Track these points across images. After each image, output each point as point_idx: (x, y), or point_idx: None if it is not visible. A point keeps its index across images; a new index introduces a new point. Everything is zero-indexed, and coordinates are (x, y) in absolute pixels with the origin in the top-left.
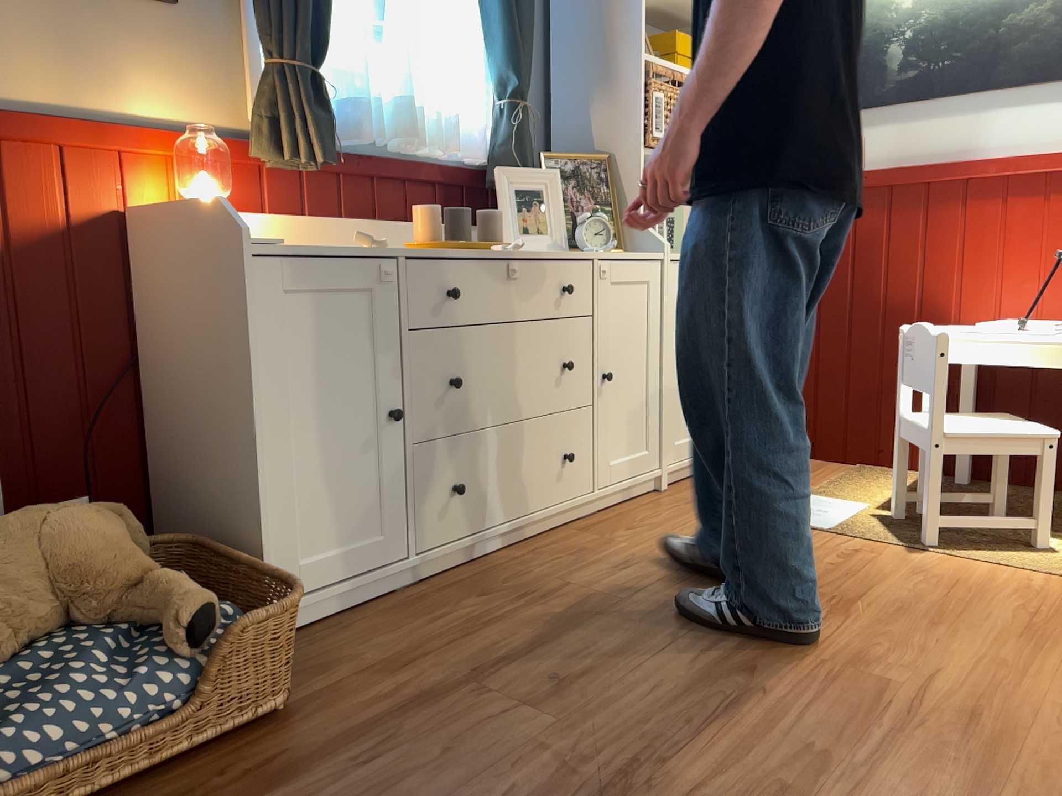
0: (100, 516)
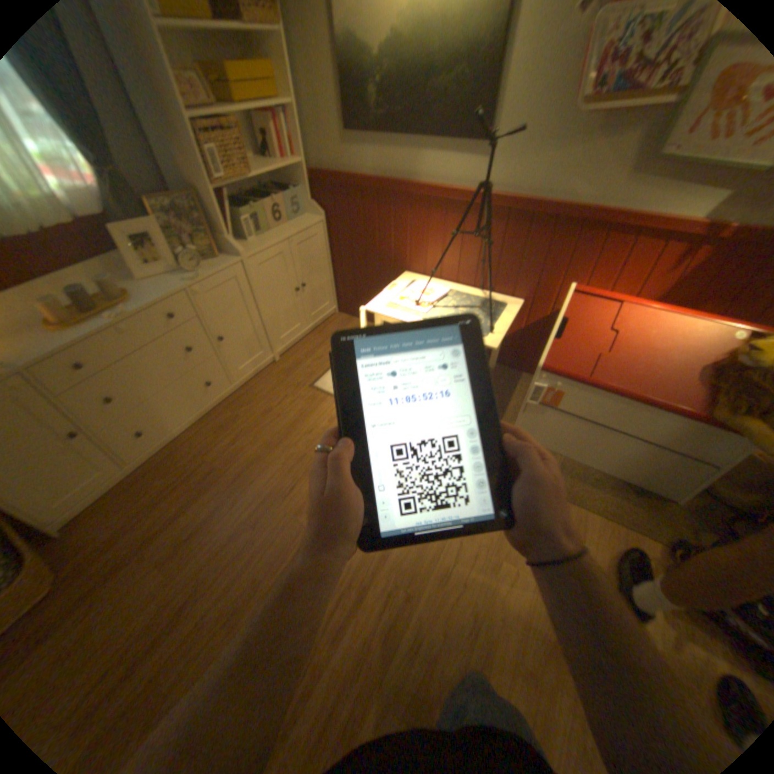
0: None
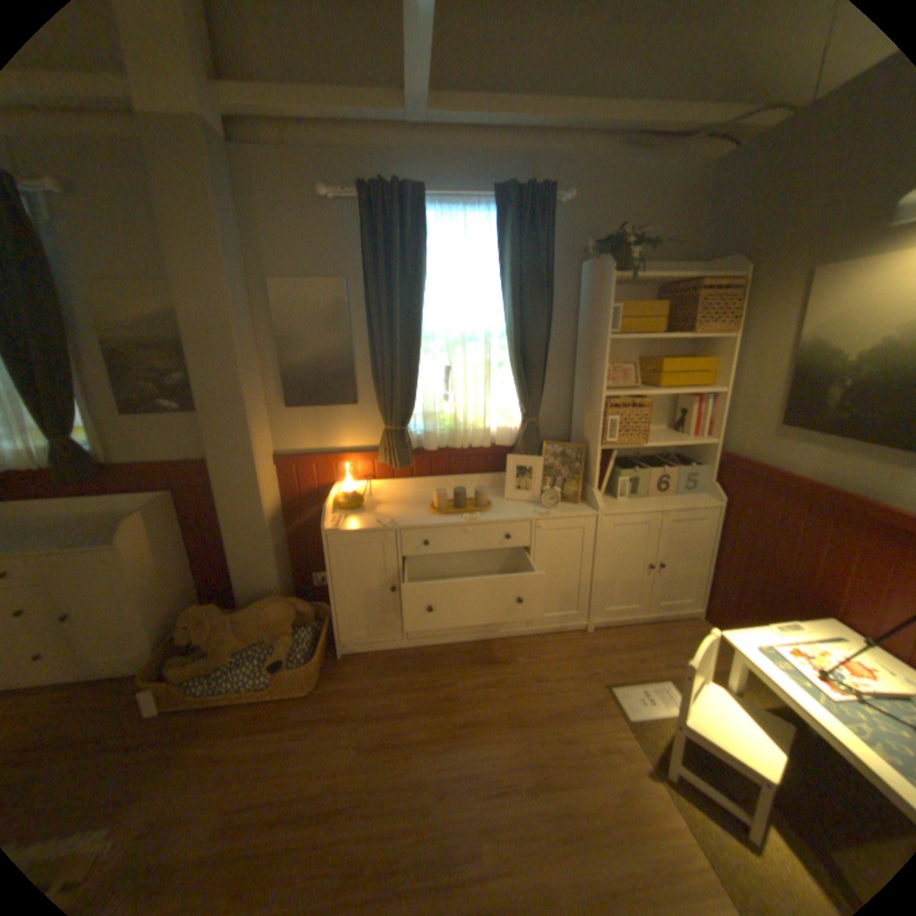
0: (281, 609)
